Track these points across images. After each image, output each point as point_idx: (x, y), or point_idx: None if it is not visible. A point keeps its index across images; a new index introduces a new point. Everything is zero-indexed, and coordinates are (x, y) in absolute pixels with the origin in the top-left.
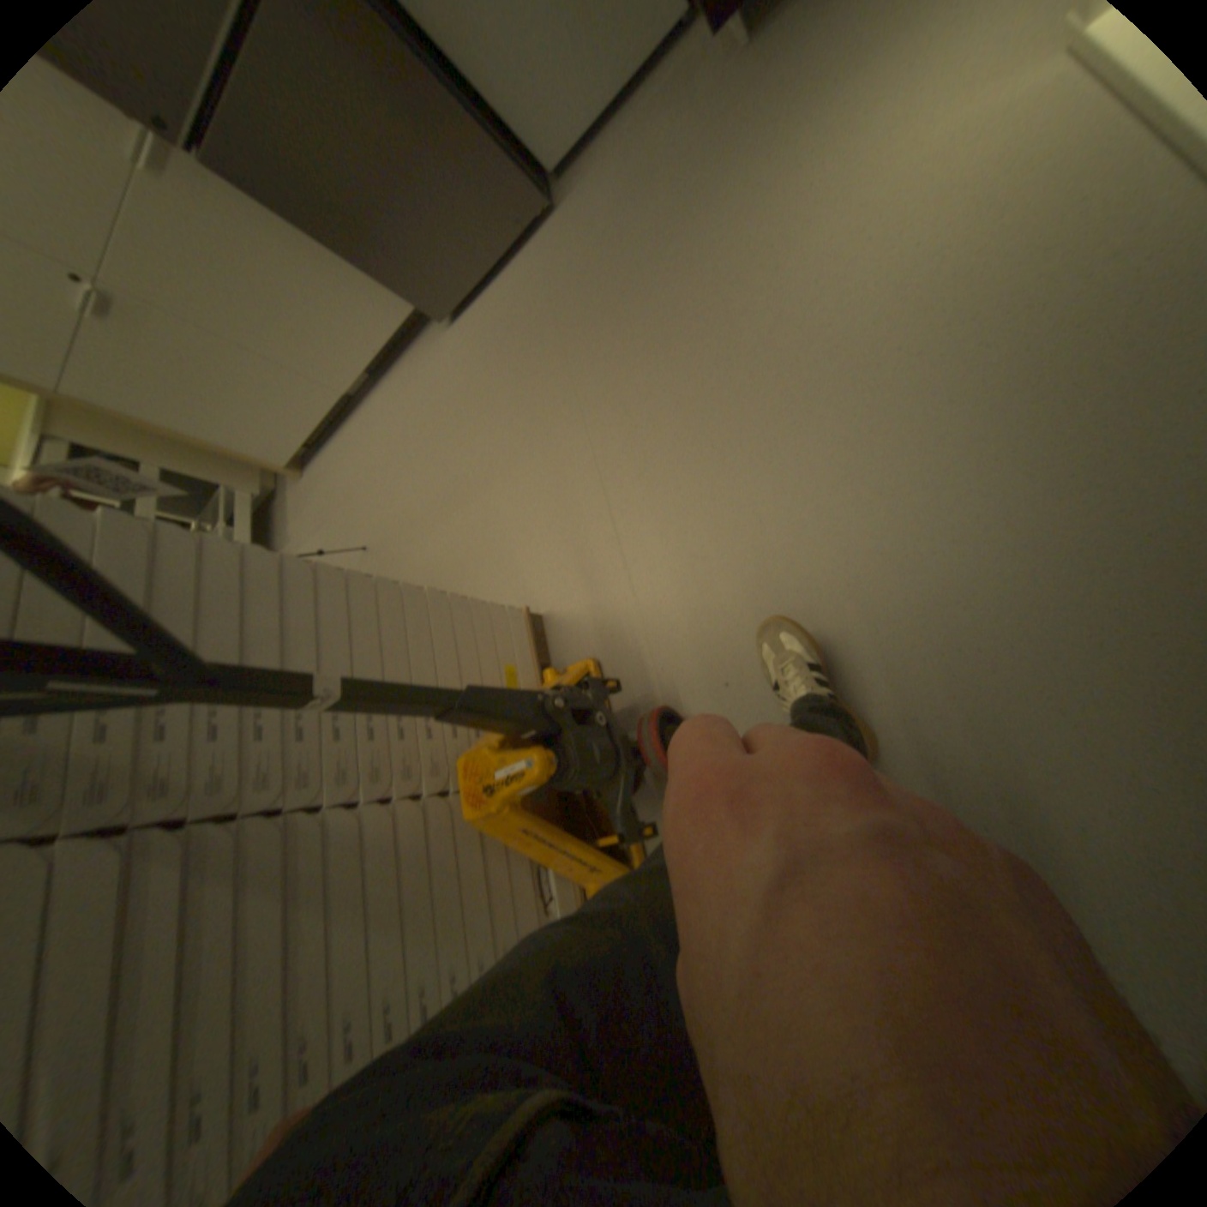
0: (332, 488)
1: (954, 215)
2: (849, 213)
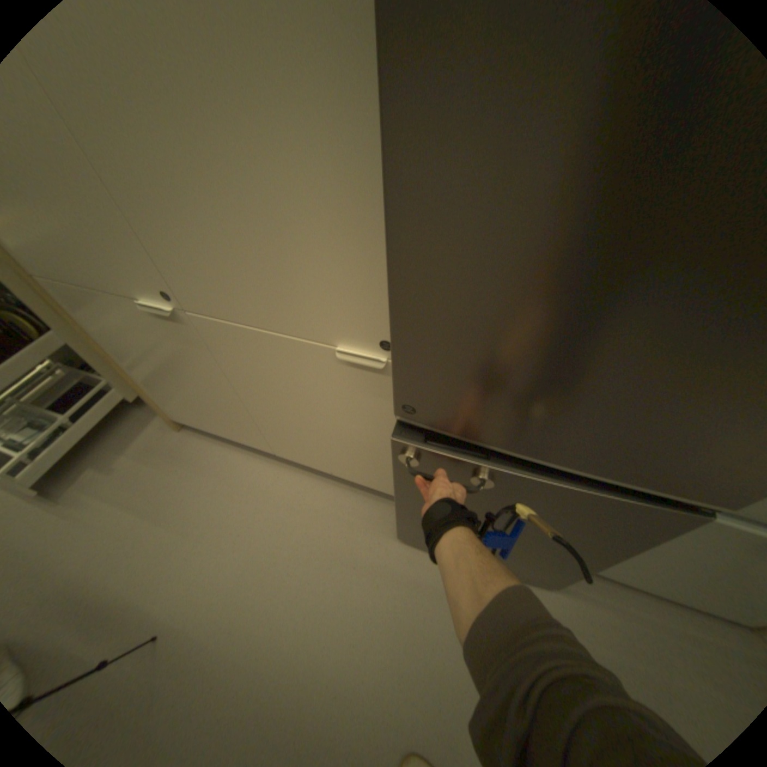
0: (188, 491)
1: None
2: None
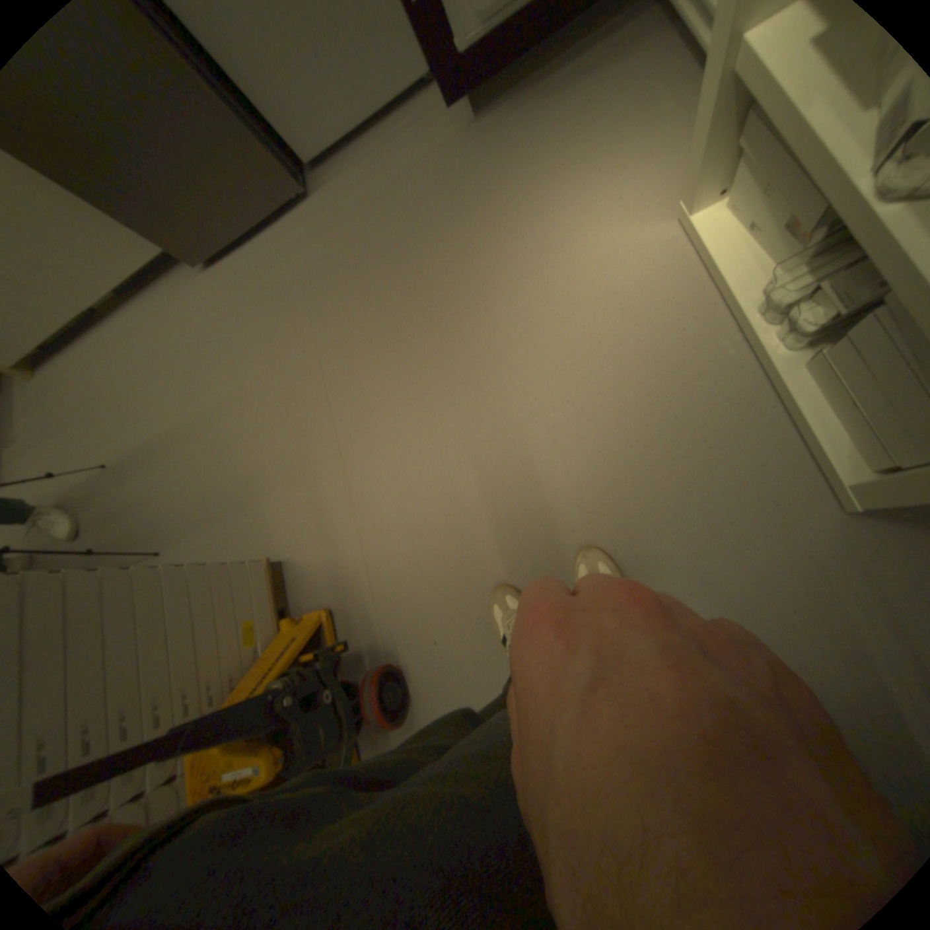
0: (69, 396)
1: (607, 312)
2: (539, 286)
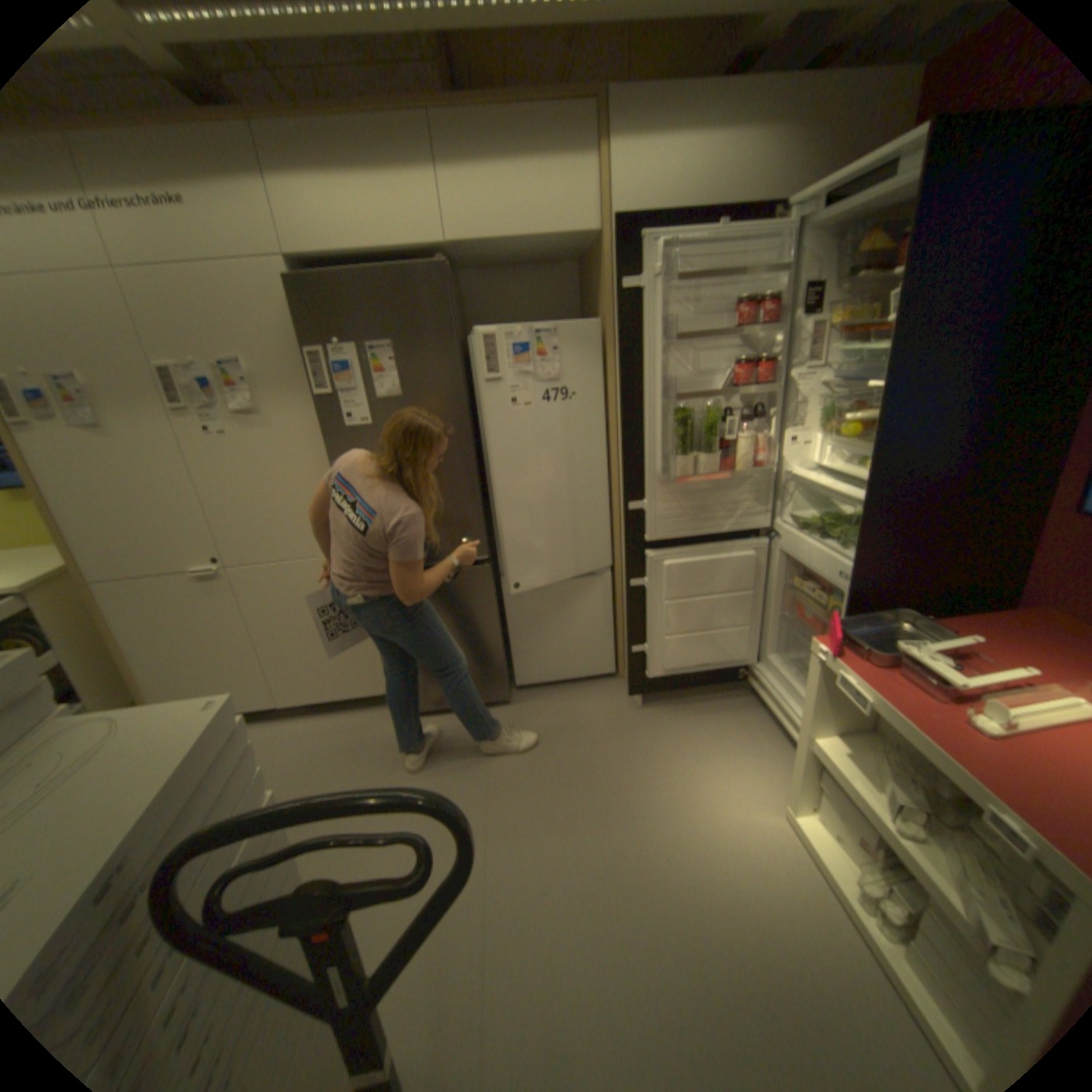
0: None
1: (742, 874)
2: (687, 835)
